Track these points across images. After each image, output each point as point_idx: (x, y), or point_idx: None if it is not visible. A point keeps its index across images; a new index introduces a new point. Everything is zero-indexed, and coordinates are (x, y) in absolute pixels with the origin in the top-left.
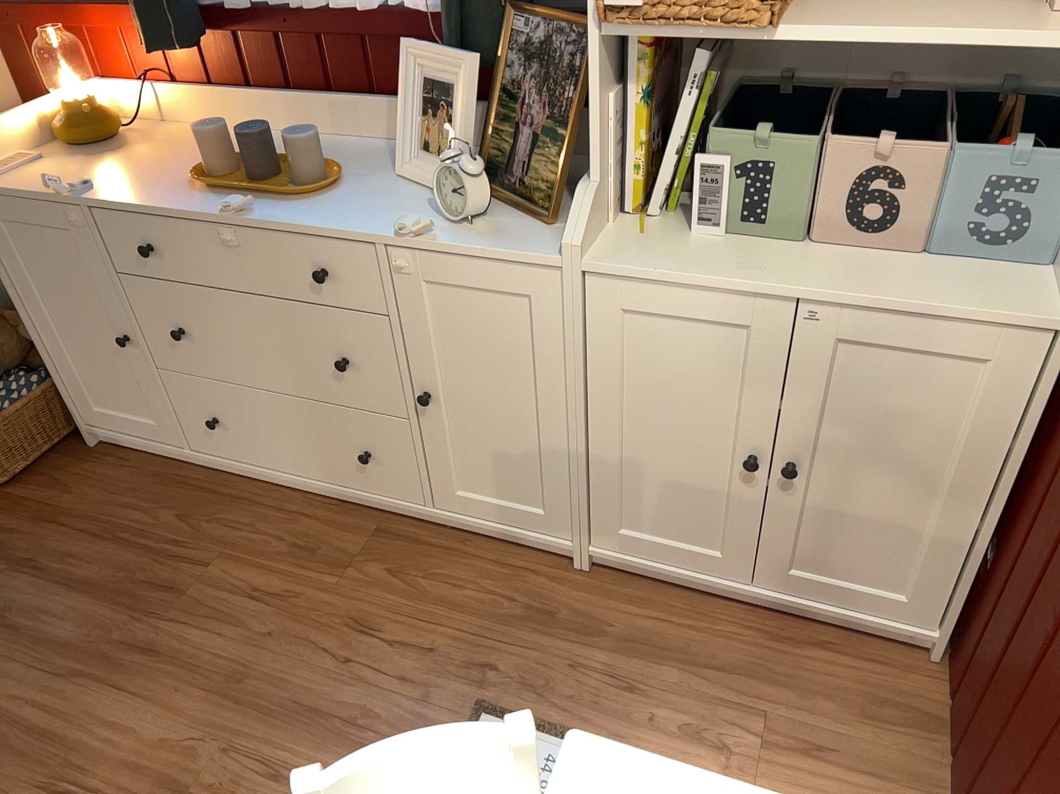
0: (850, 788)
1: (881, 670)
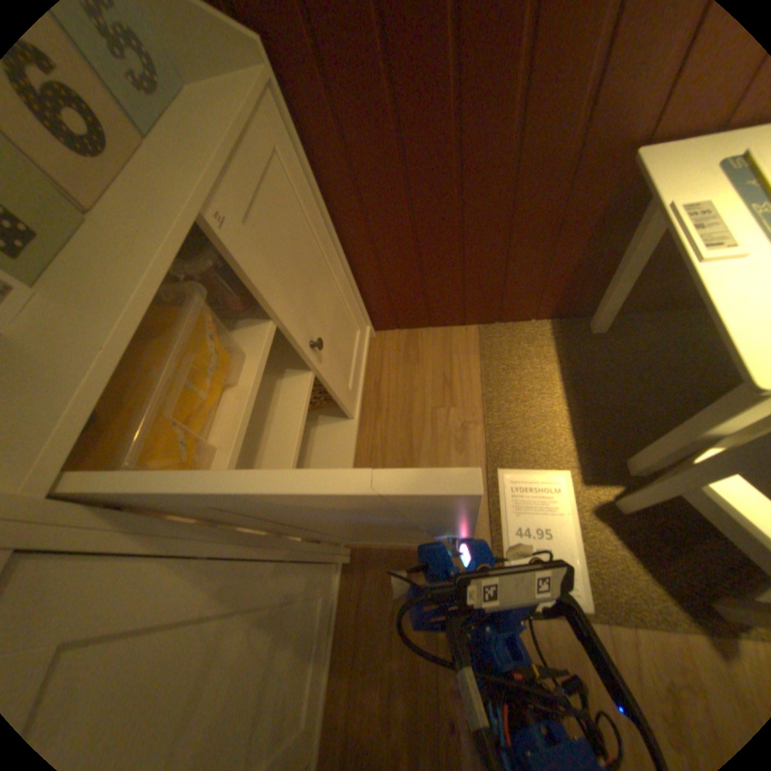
0: (466, 361)
1: (389, 354)
